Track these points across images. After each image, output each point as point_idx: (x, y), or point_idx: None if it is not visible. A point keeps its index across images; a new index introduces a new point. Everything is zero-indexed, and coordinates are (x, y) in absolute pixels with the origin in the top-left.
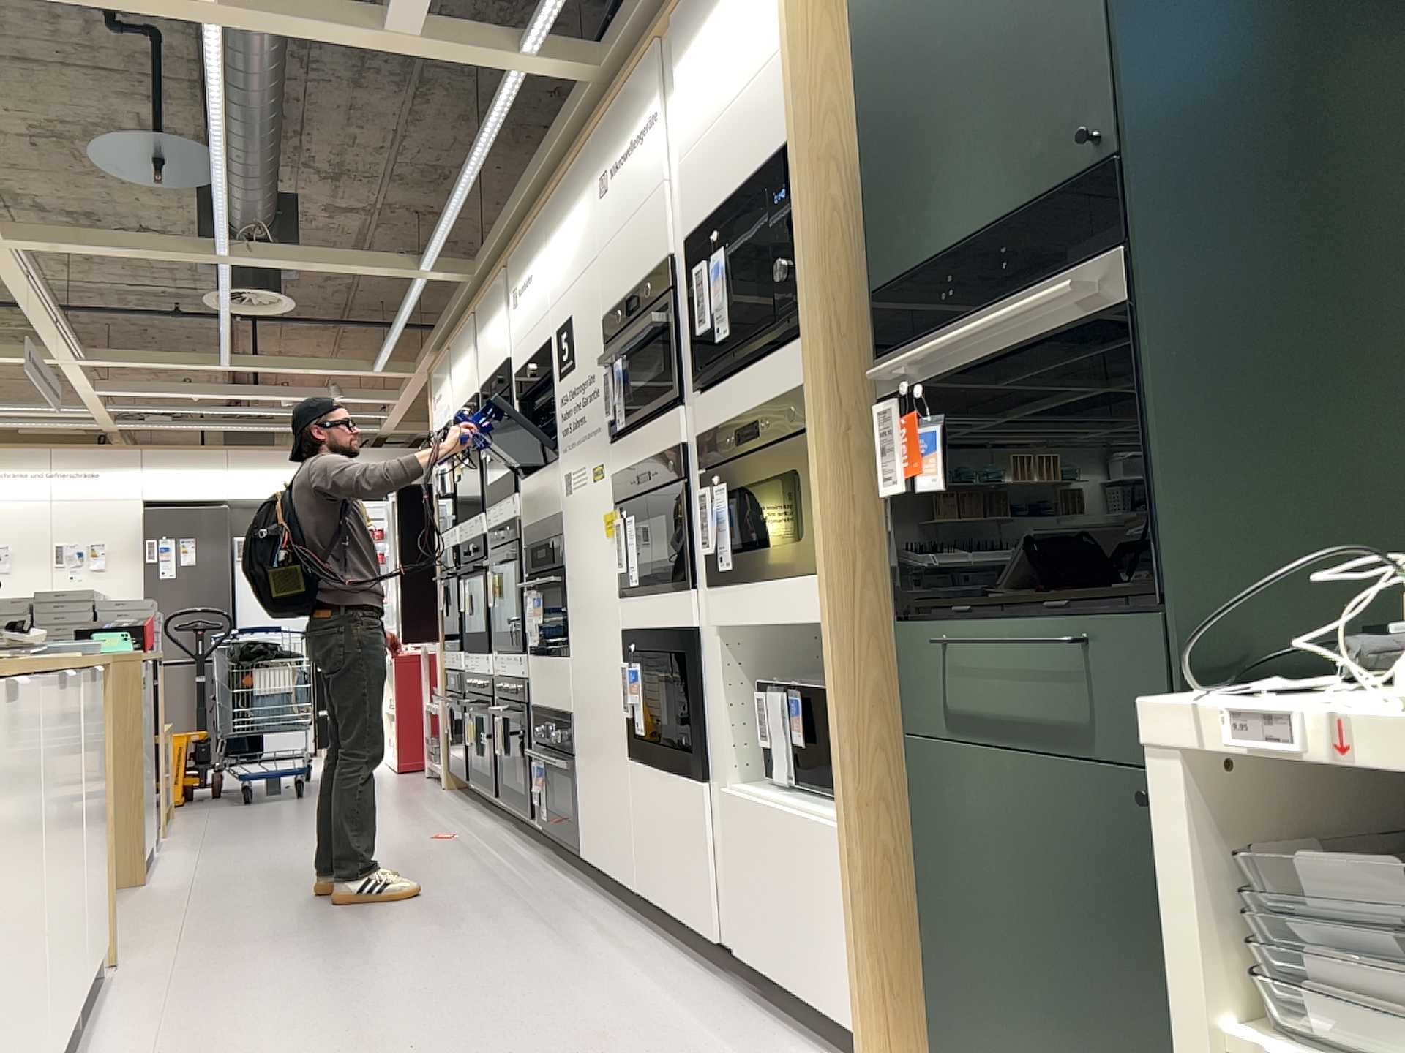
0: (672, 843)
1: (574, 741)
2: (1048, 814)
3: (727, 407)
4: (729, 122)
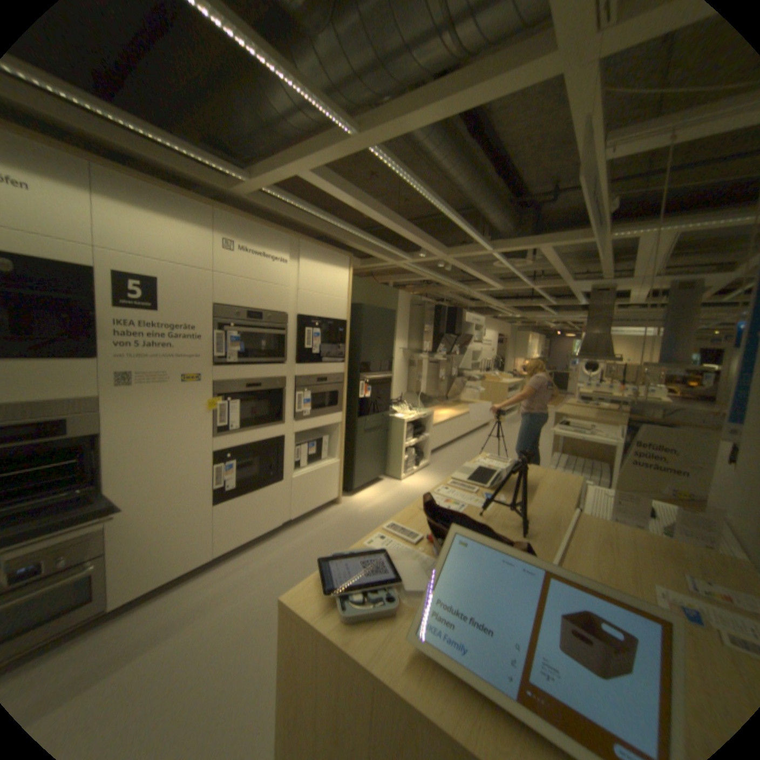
0: (253, 515)
1: (107, 544)
2: (372, 438)
3: (311, 372)
4: (325, 299)
